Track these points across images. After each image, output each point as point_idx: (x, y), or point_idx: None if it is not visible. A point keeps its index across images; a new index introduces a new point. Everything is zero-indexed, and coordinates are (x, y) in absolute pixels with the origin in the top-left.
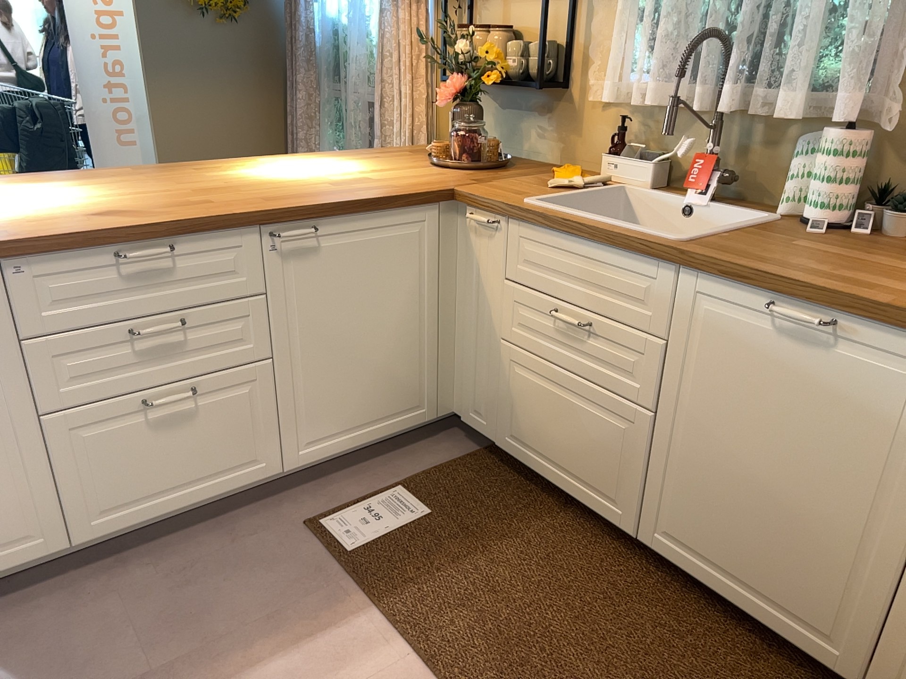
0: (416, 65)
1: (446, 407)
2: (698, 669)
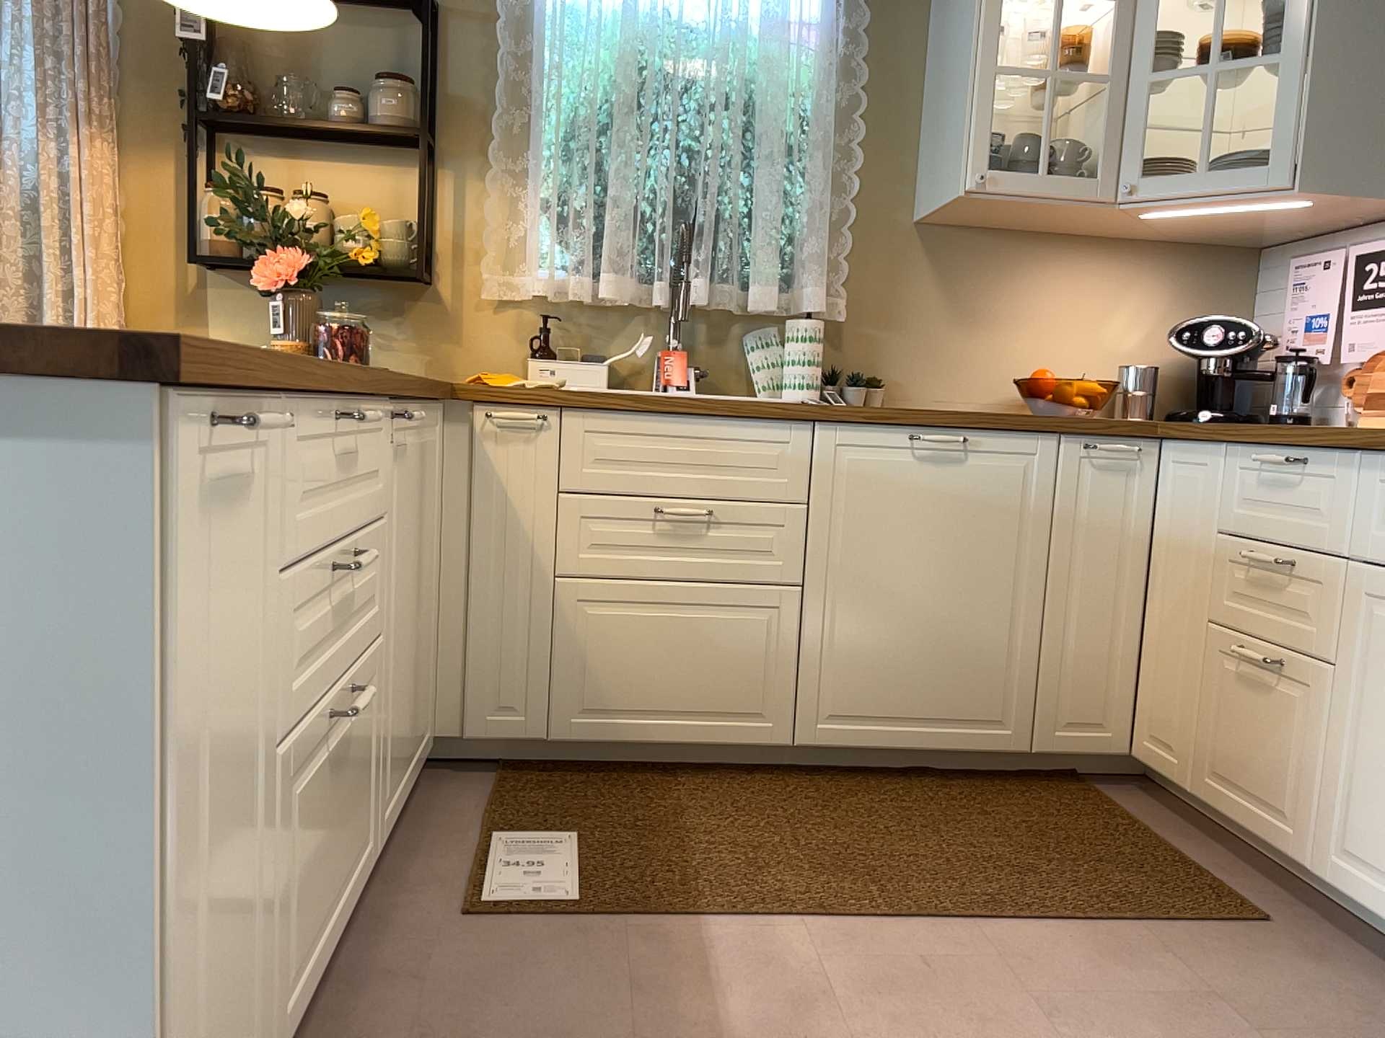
0: (107, 235)
1: (431, 729)
2: (941, 810)
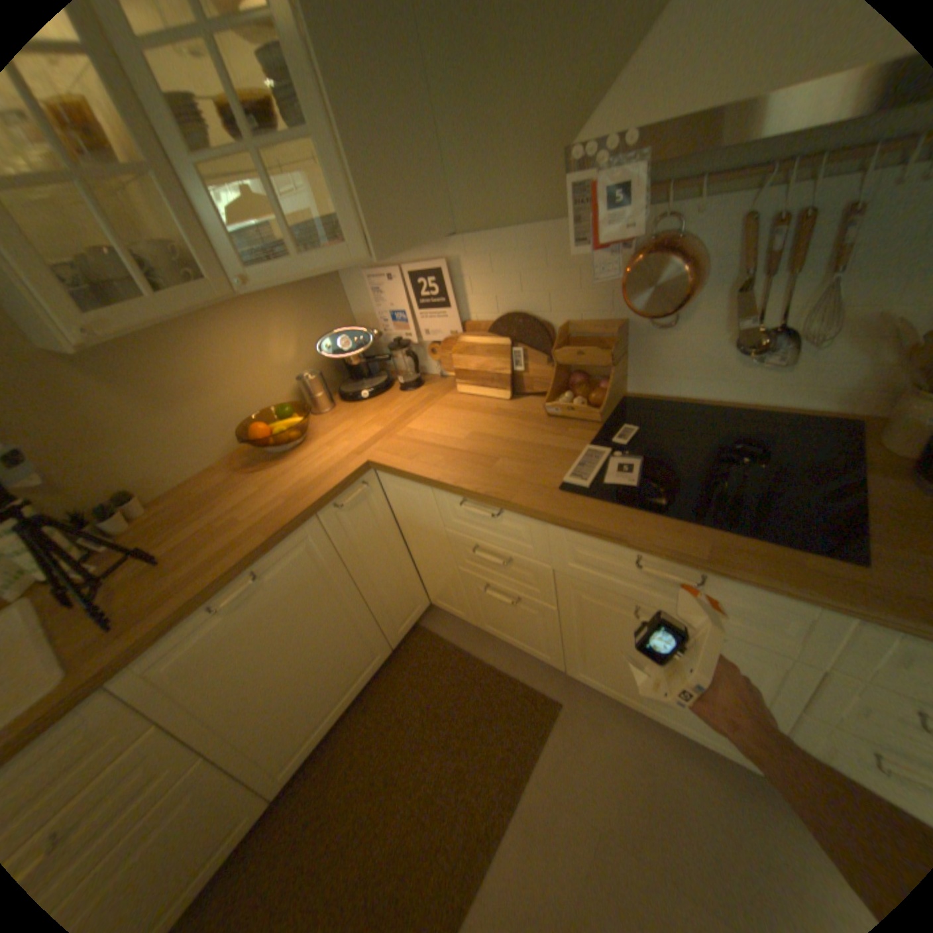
0: None
1: None
2: (379, 747)
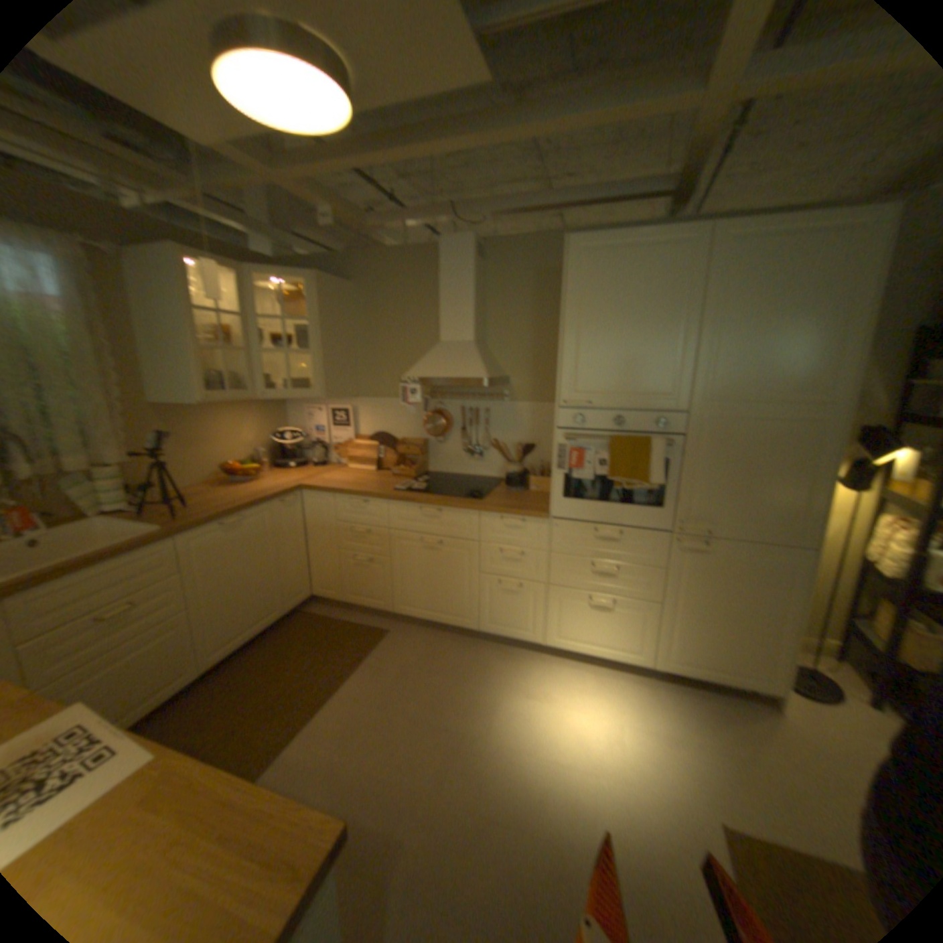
0: None
1: None
2: (274, 660)
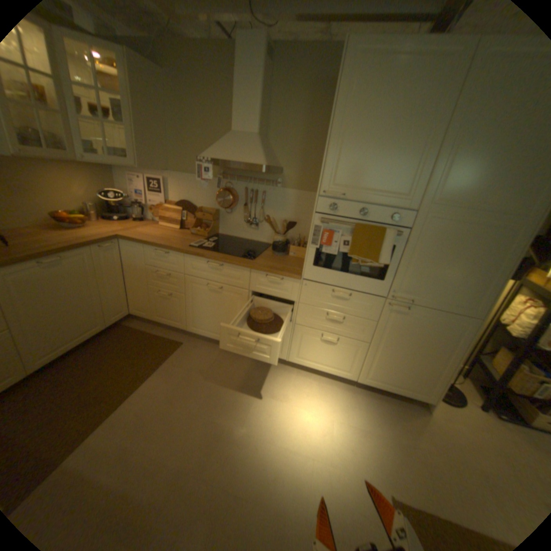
0: None
1: None
2: (92, 361)
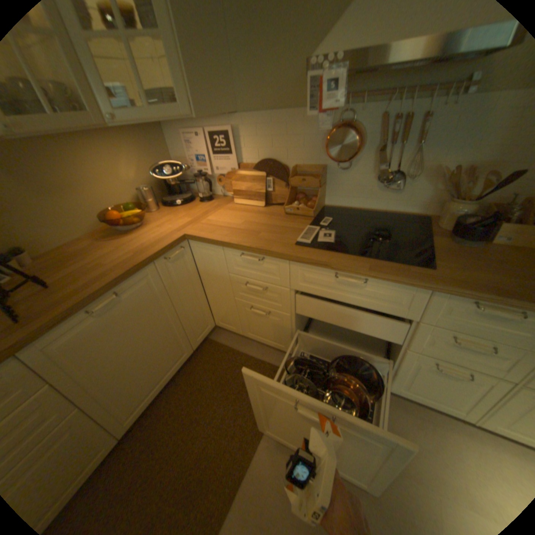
0: None
1: None
2: (187, 403)
